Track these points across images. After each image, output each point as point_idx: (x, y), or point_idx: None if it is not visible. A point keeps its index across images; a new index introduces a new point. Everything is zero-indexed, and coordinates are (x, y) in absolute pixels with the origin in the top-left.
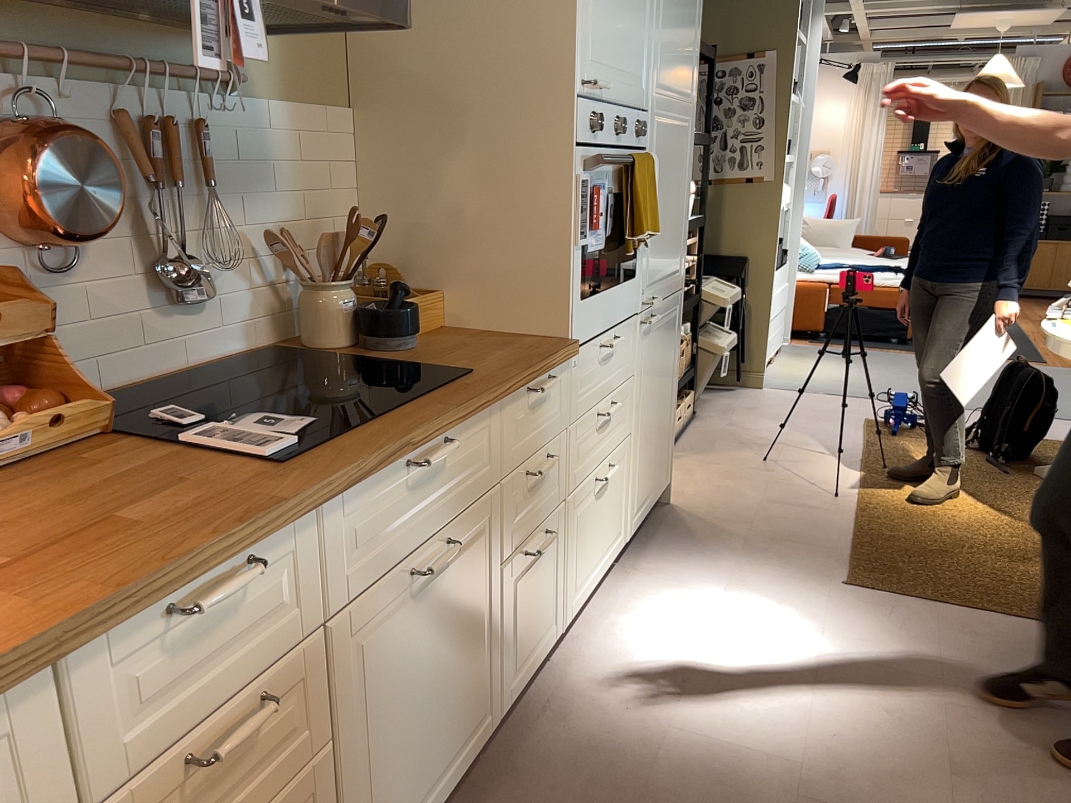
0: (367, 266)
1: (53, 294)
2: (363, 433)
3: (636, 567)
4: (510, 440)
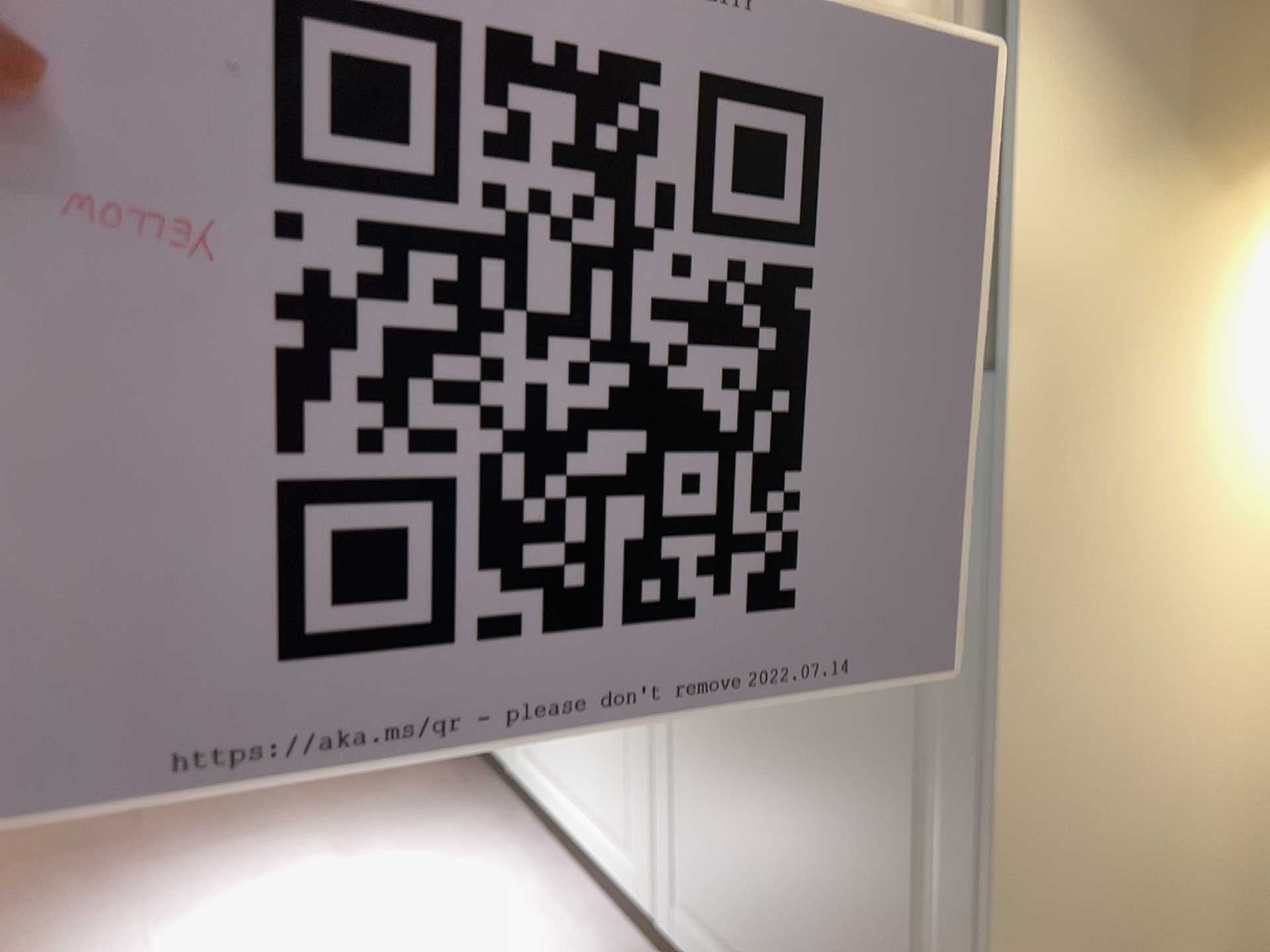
0: None
1: None
2: None
3: None
4: None
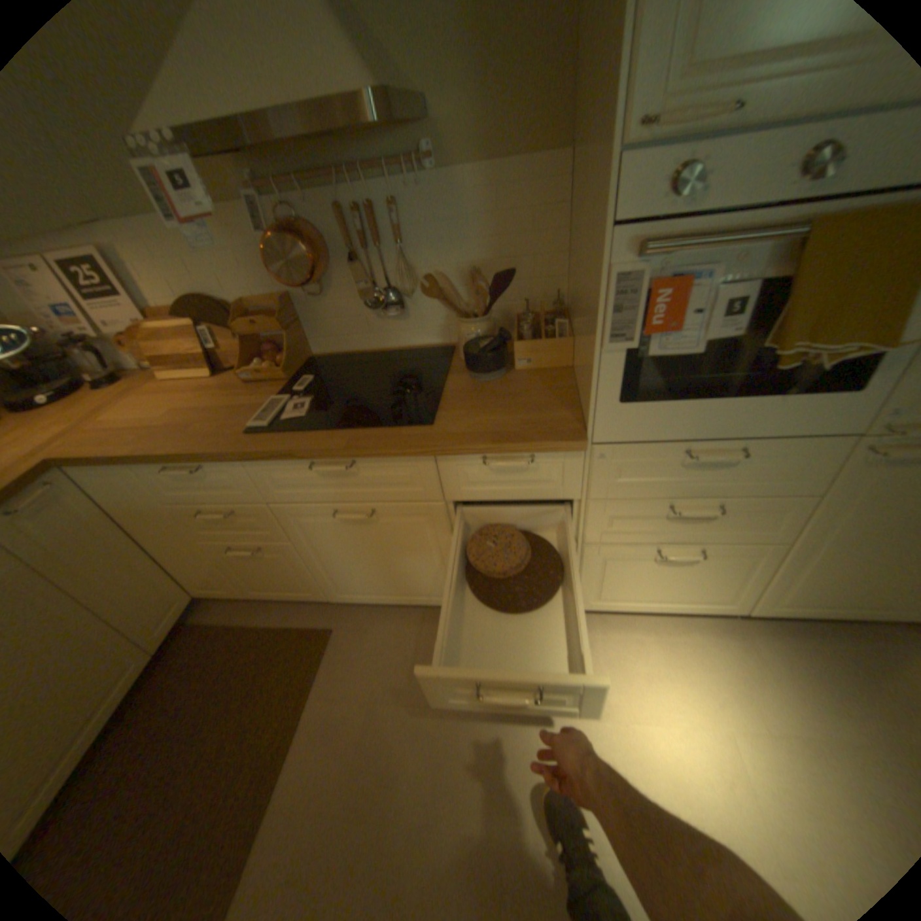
0: (569, 294)
1: (318, 305)
2: (293, 436)
3: (751, 637)
4: (458, 482)
